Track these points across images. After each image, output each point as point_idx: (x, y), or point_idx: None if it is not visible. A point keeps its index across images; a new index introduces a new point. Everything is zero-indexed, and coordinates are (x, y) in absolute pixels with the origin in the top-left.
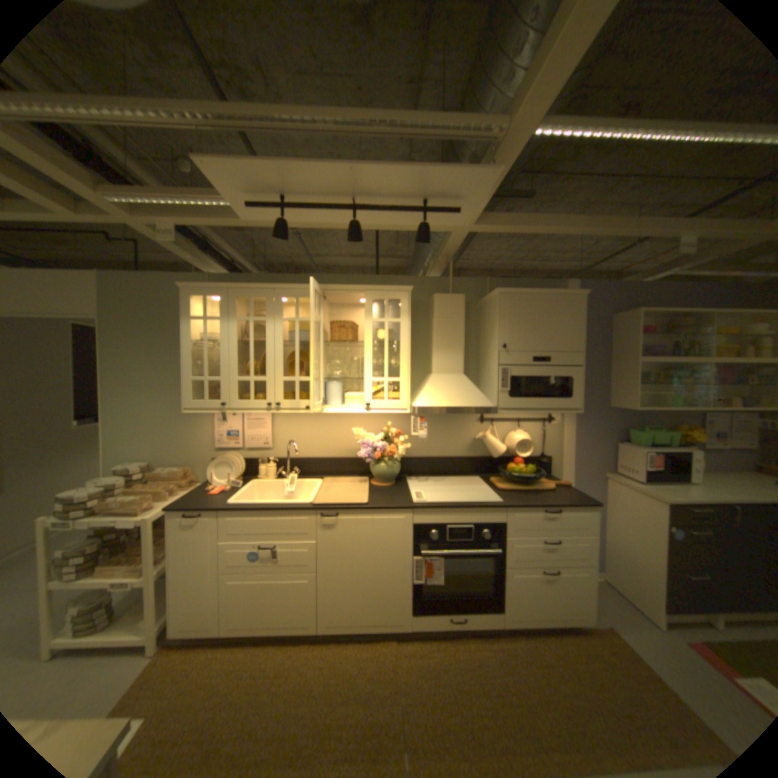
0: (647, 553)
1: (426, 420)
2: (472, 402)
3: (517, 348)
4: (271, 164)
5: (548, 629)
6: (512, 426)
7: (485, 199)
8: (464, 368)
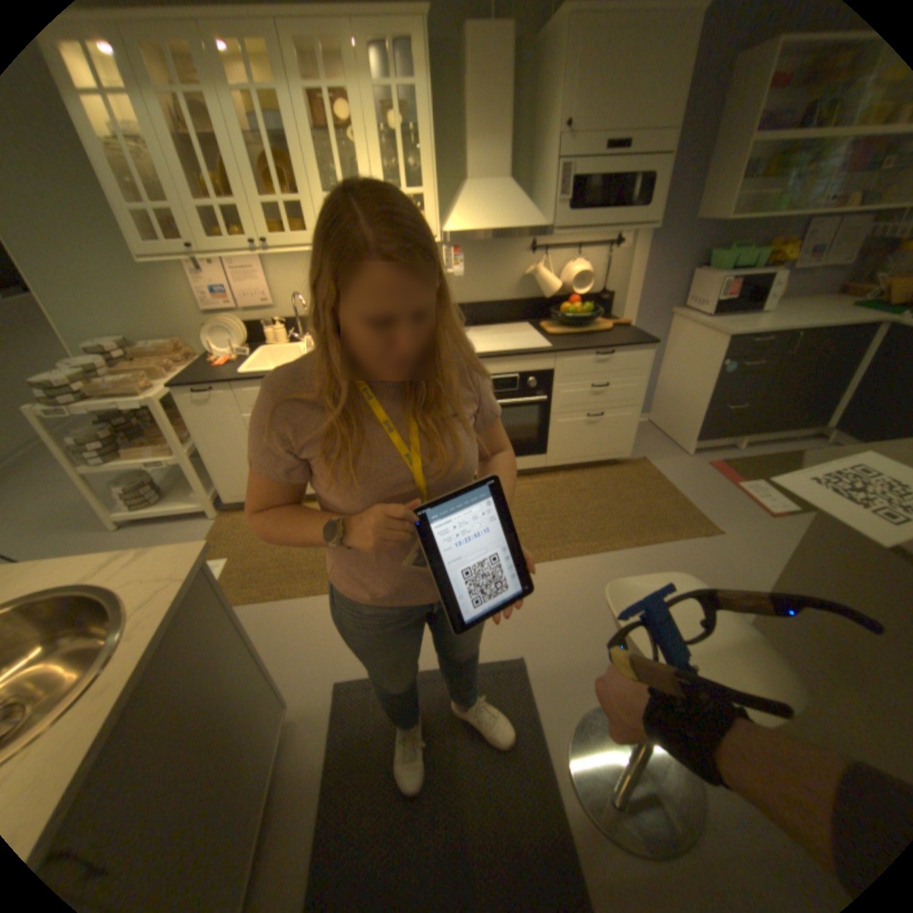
0: (695, 389)
1: (464, 253)
2: (521, 221)
3: (588, 125)
4: None
5: (586, 462)
6: (572, 254)
7: None
8: (513, 169)
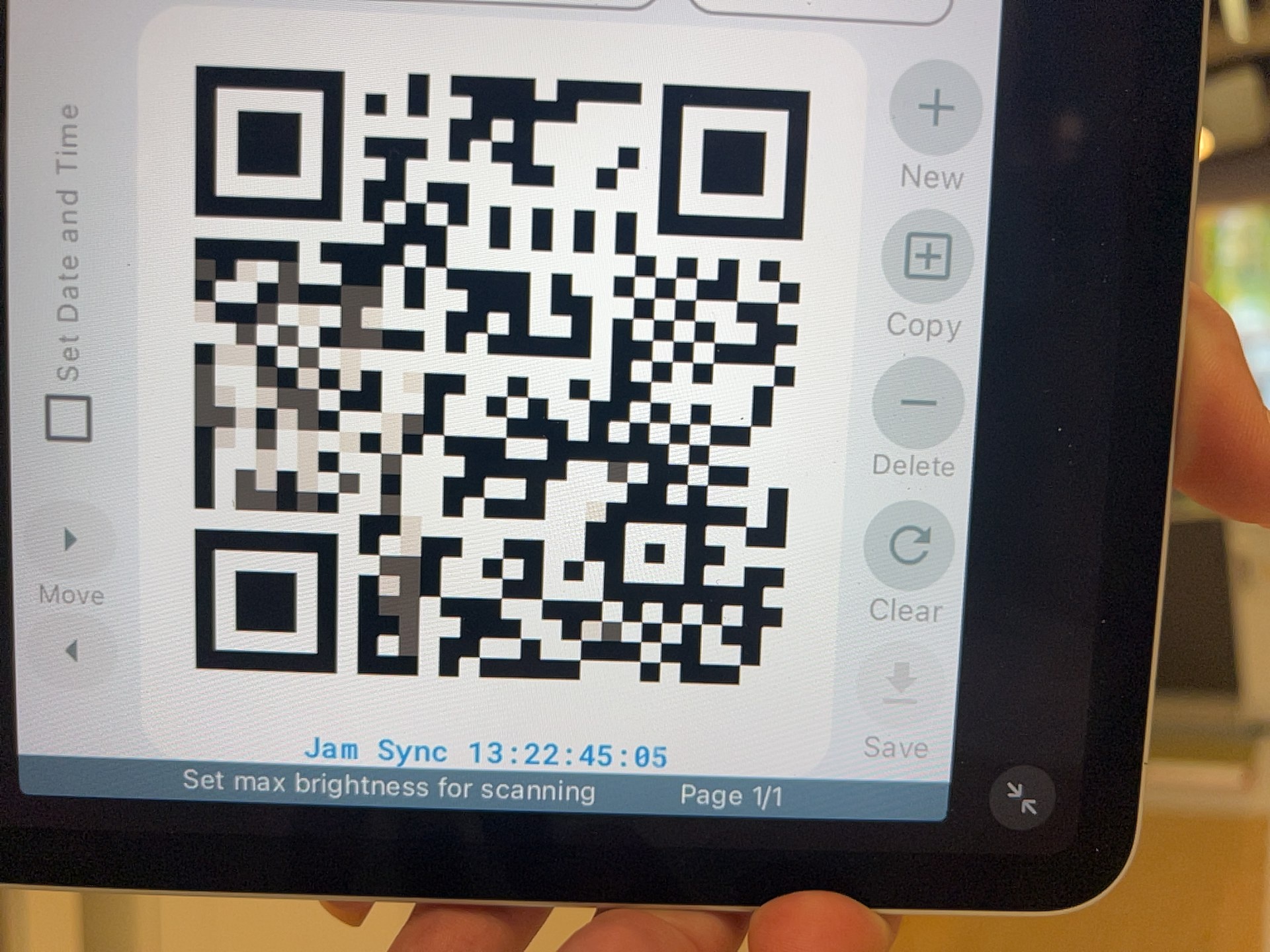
0: None
1: None
2: None
3: None
4: None
5: None
6: None
7: None
8: None
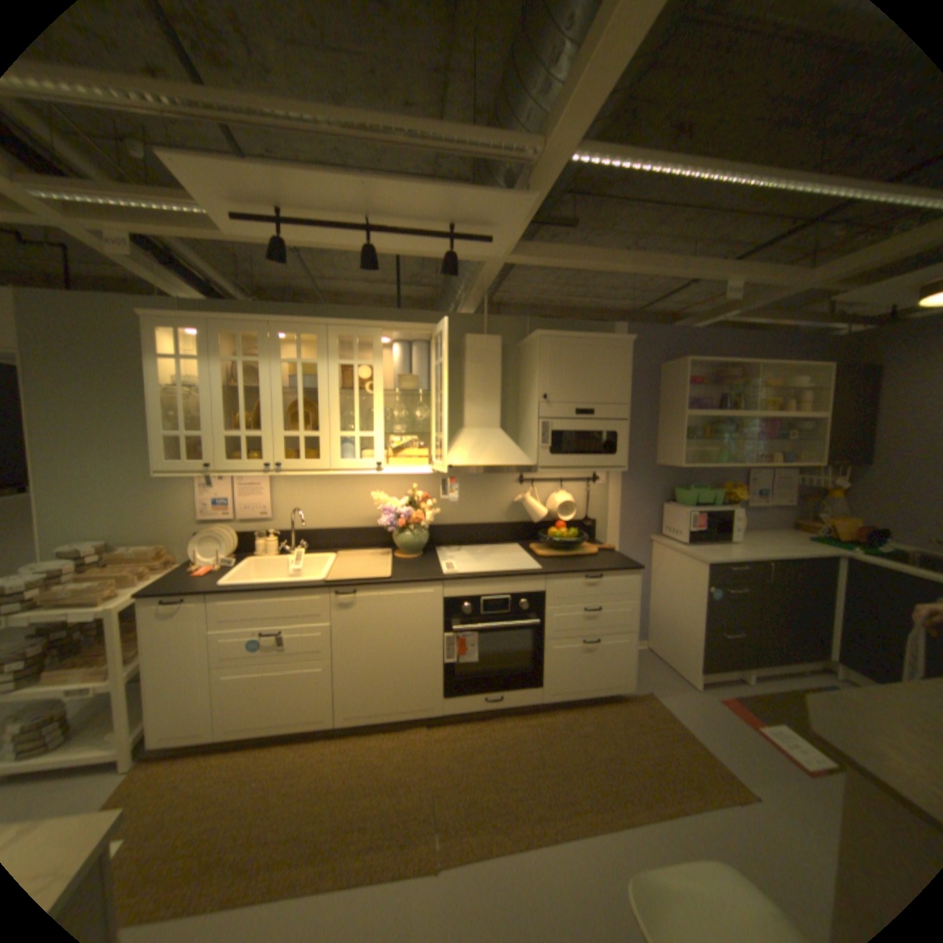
0: (688, 616)
1: (459, 481)
2: (509, 460)
3: (559, 399)
4: (264, 170)
5: (587, 699)
6: (555, 487)
7: (520, 228)
8: (501, 422)
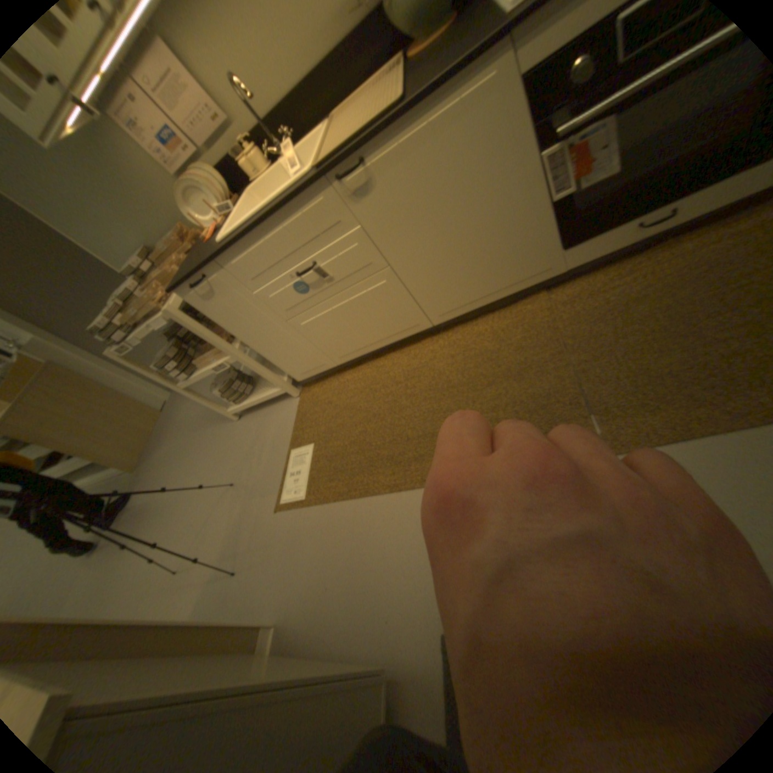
0: None
1: None
2: None
3: None
4: None
5: None
6: None
7: None
8: None
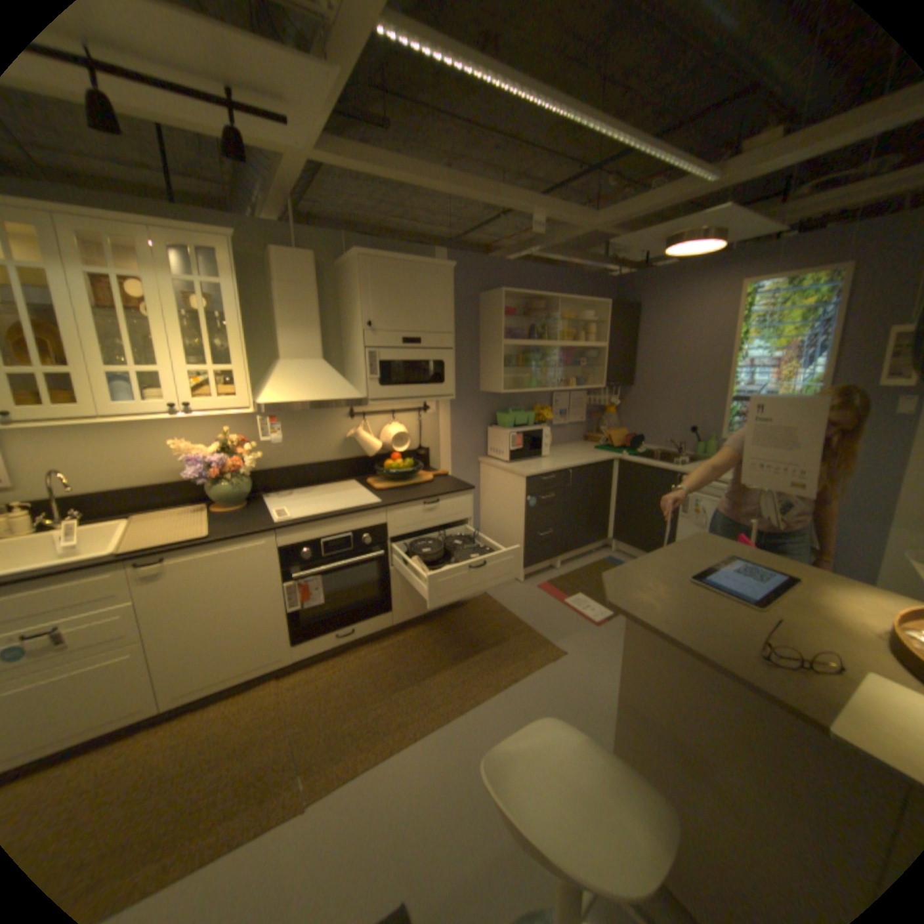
0: (510, 522)
1: (282, 420)
2: (337, 394)
3: (385, 326)
4: None
5: (433, 611)
6: (388, 419)
7: (321, 112)
8: (324, 352)
